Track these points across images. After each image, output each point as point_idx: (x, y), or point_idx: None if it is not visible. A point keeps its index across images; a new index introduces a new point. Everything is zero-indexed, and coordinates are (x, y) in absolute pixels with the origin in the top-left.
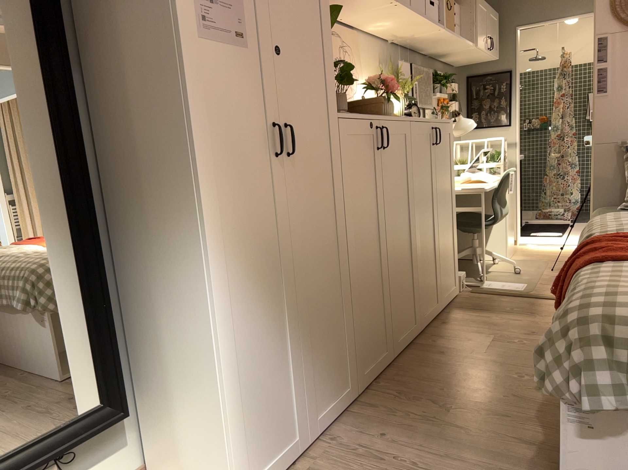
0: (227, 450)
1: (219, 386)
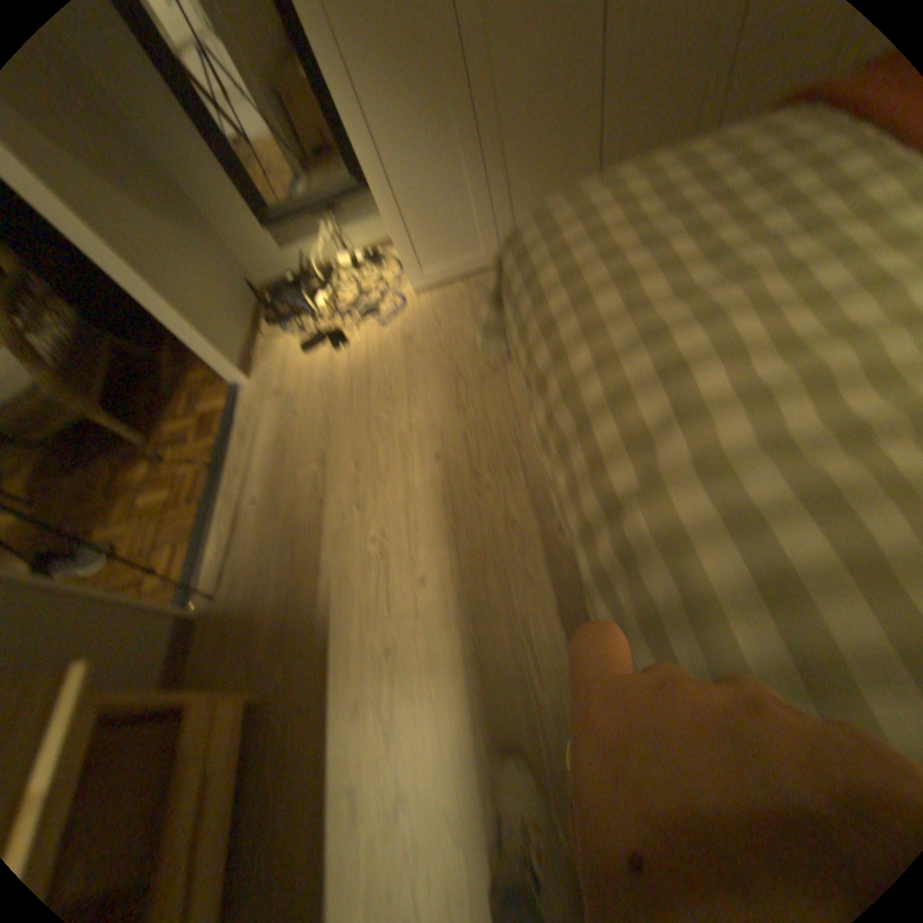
0: (393, 235)
1: (369, 178)
